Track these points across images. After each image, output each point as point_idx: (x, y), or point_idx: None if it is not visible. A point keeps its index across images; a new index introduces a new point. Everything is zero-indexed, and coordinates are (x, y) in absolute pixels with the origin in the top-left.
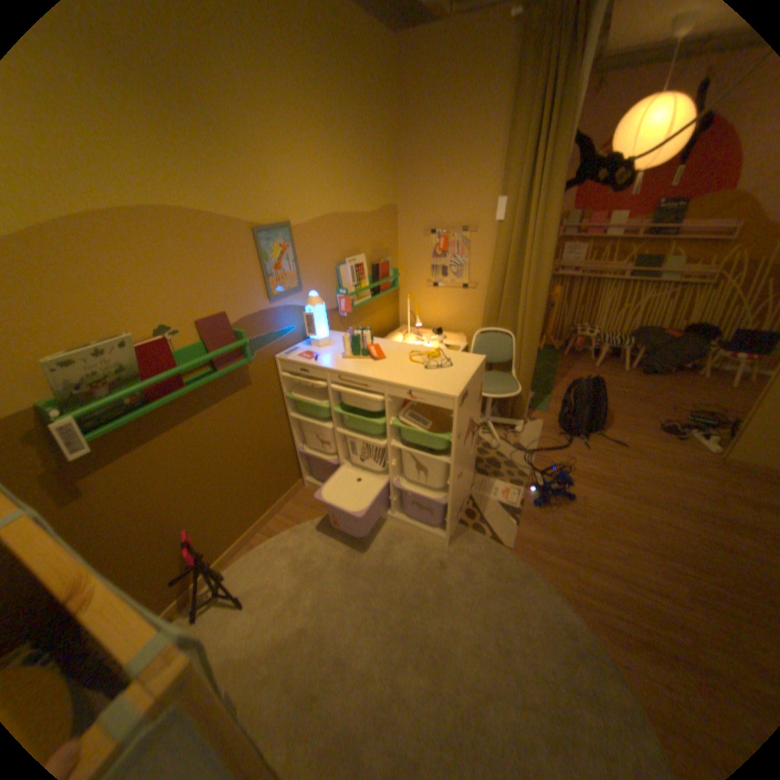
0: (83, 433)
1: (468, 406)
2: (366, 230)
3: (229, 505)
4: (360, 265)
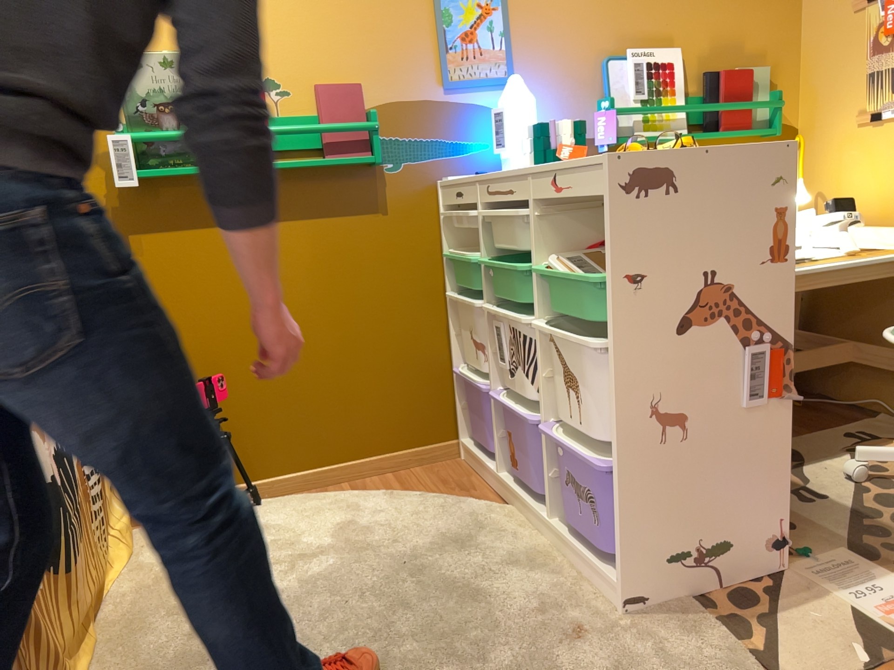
0: (147, 170)
1: (688, 225)
2: (696, 6)
3: (308, 395)
4: (665, 64)
